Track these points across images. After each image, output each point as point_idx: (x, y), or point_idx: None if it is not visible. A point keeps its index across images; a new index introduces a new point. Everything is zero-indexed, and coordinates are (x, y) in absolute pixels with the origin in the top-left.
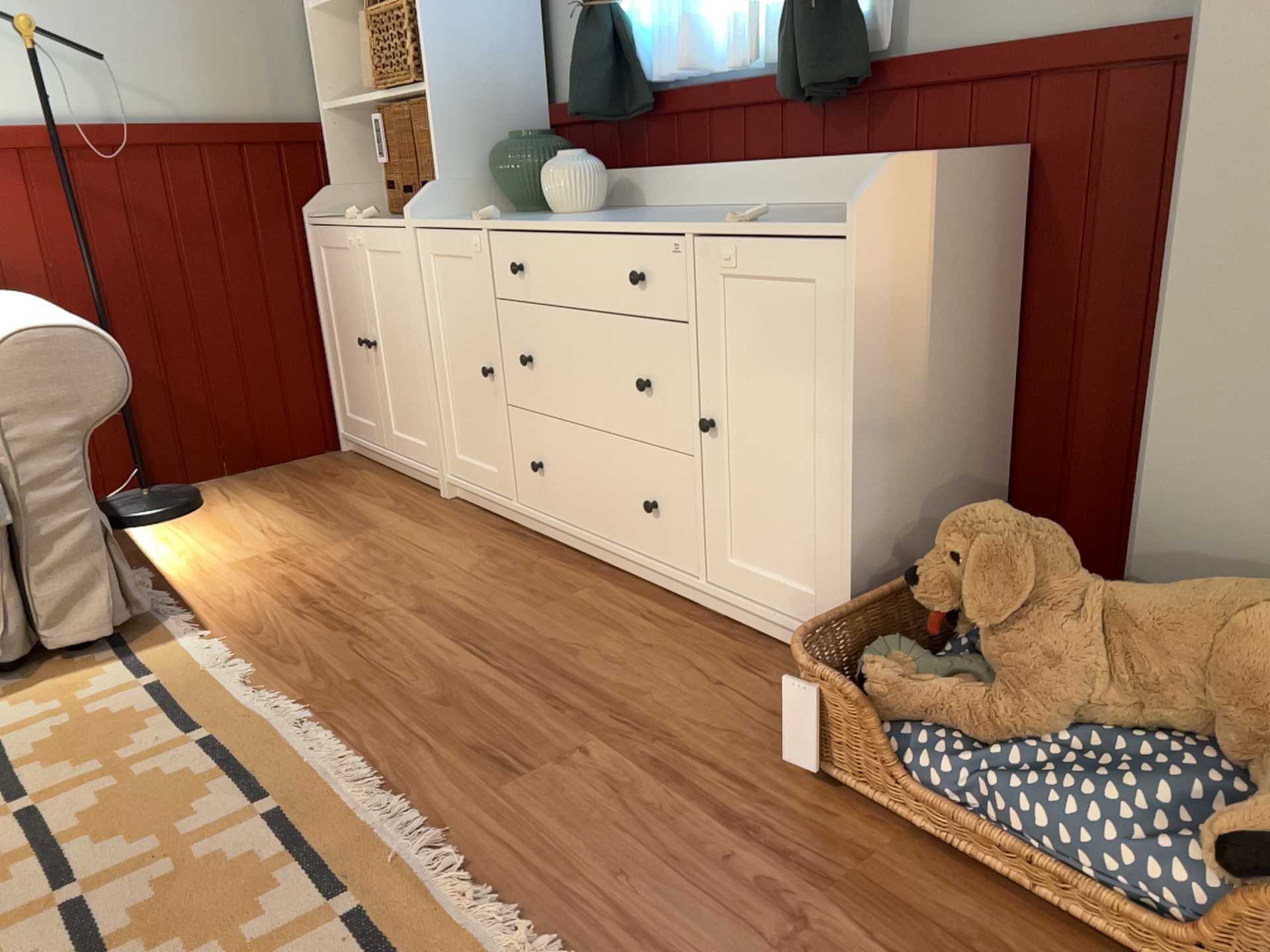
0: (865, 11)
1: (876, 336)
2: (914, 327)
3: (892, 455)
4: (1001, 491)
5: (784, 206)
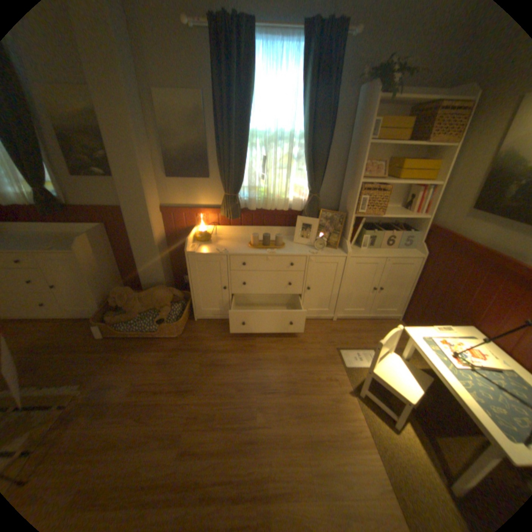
0: (56, 195)
1: (85, 266)
2: (92, 261)
3: (96, 283)
4: (120, 278)
5: (49, 233)
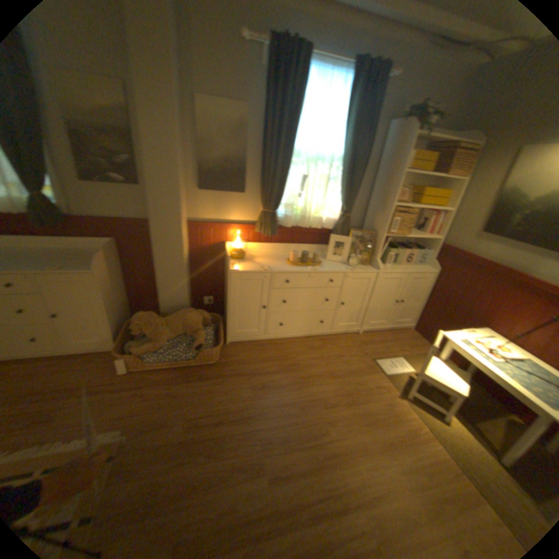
0: (57, 203)
1: (104, 289)
2: (109, 283)
3: (112, 308)
4: (128, 302)
5: (41, 248)
